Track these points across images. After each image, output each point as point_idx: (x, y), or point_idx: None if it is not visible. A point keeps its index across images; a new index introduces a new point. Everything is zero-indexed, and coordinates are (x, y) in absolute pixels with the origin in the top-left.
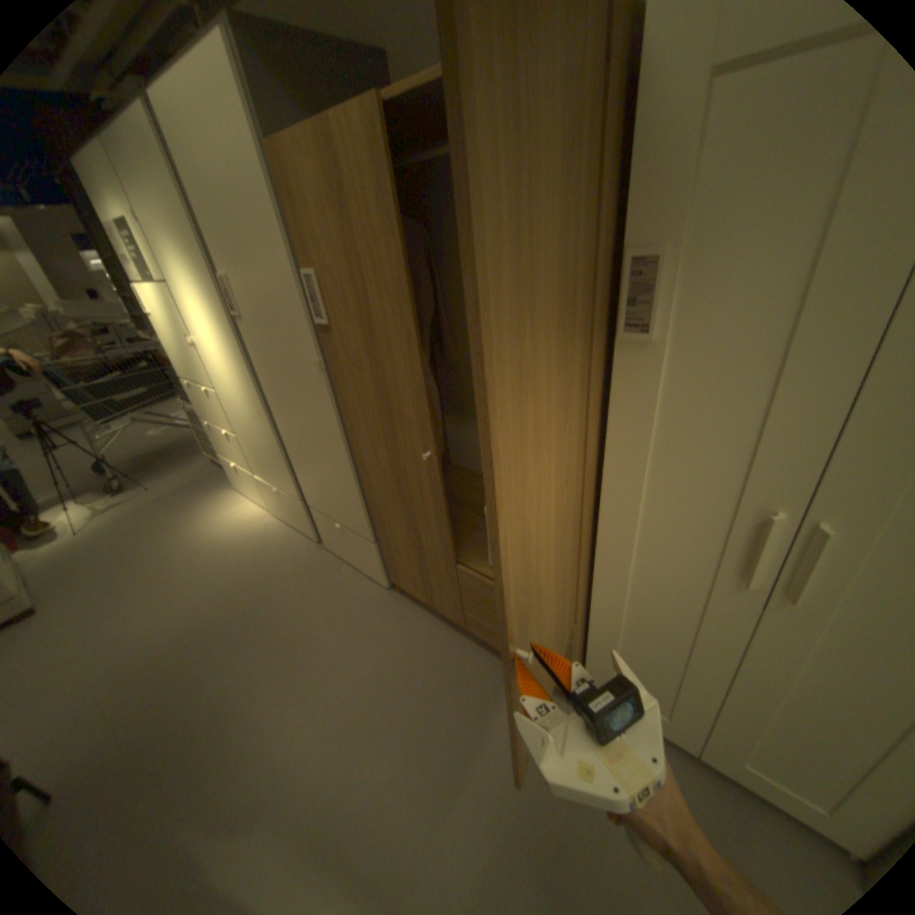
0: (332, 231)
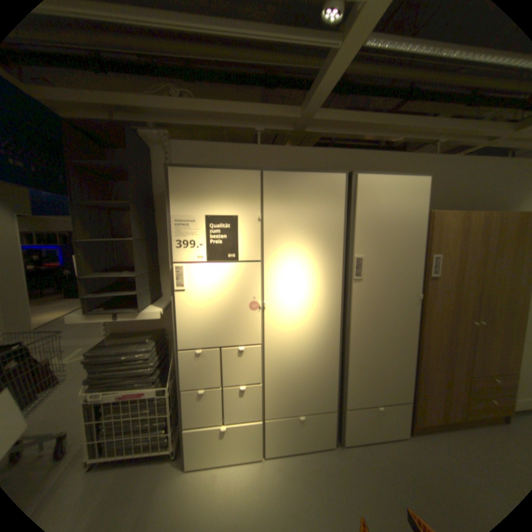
0: (459, 242)
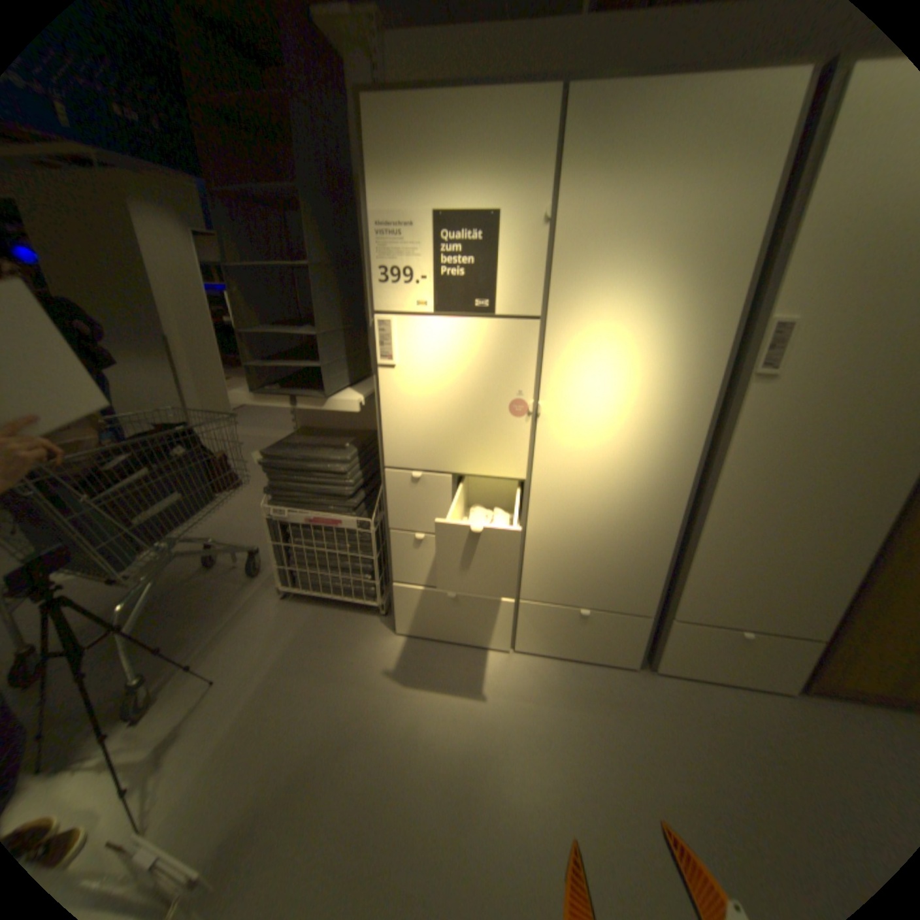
0: None
